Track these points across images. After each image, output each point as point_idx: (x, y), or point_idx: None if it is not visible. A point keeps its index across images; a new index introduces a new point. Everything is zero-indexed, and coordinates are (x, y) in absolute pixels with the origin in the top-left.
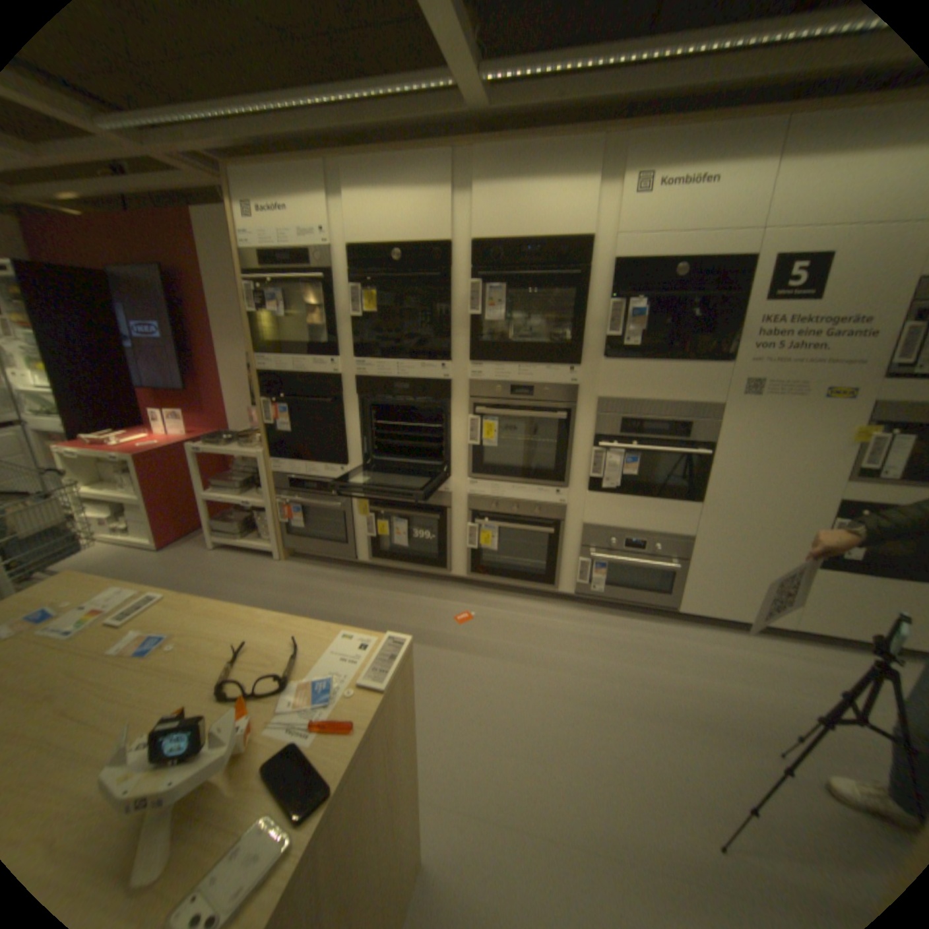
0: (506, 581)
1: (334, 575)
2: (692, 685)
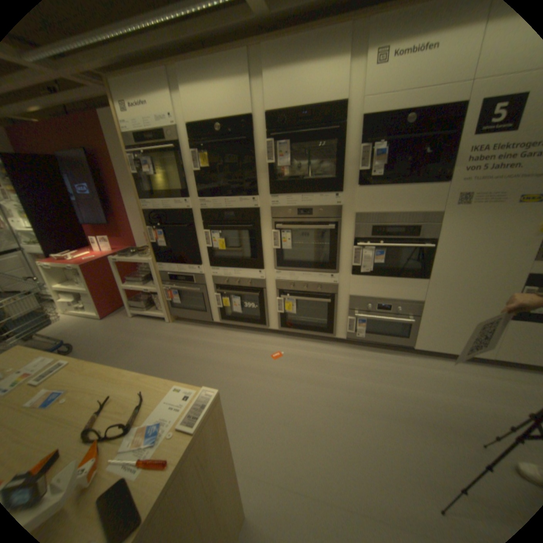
0: (302, 331)
1: (200, 330)
2: (423, 397)
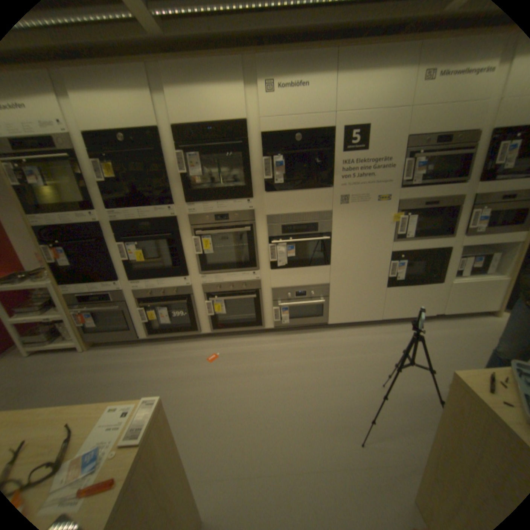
0: (234, 330)
1: (123, 352)
2: (339, 362)
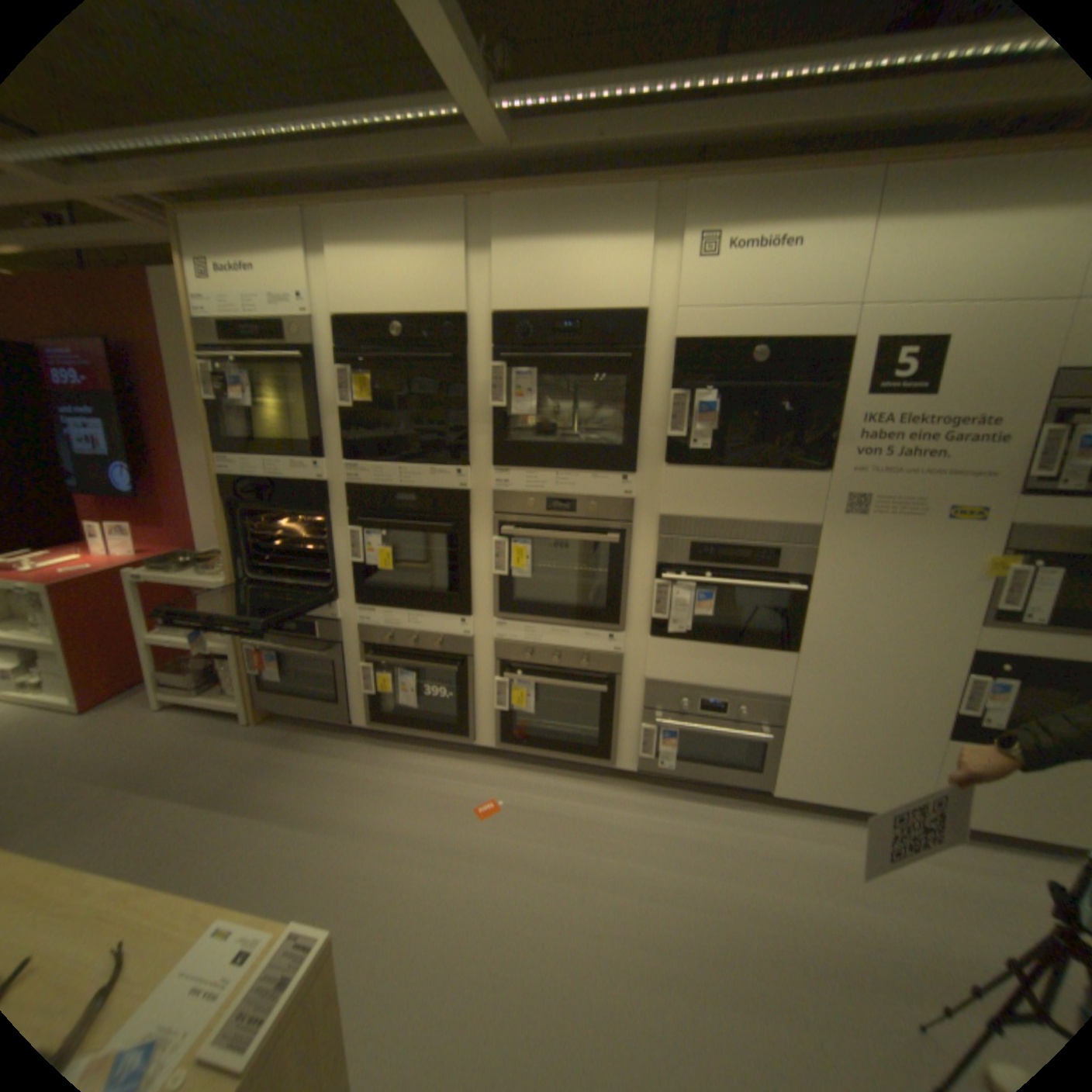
0: (547, 754)
1: (319, 745)
2: (794, 910)
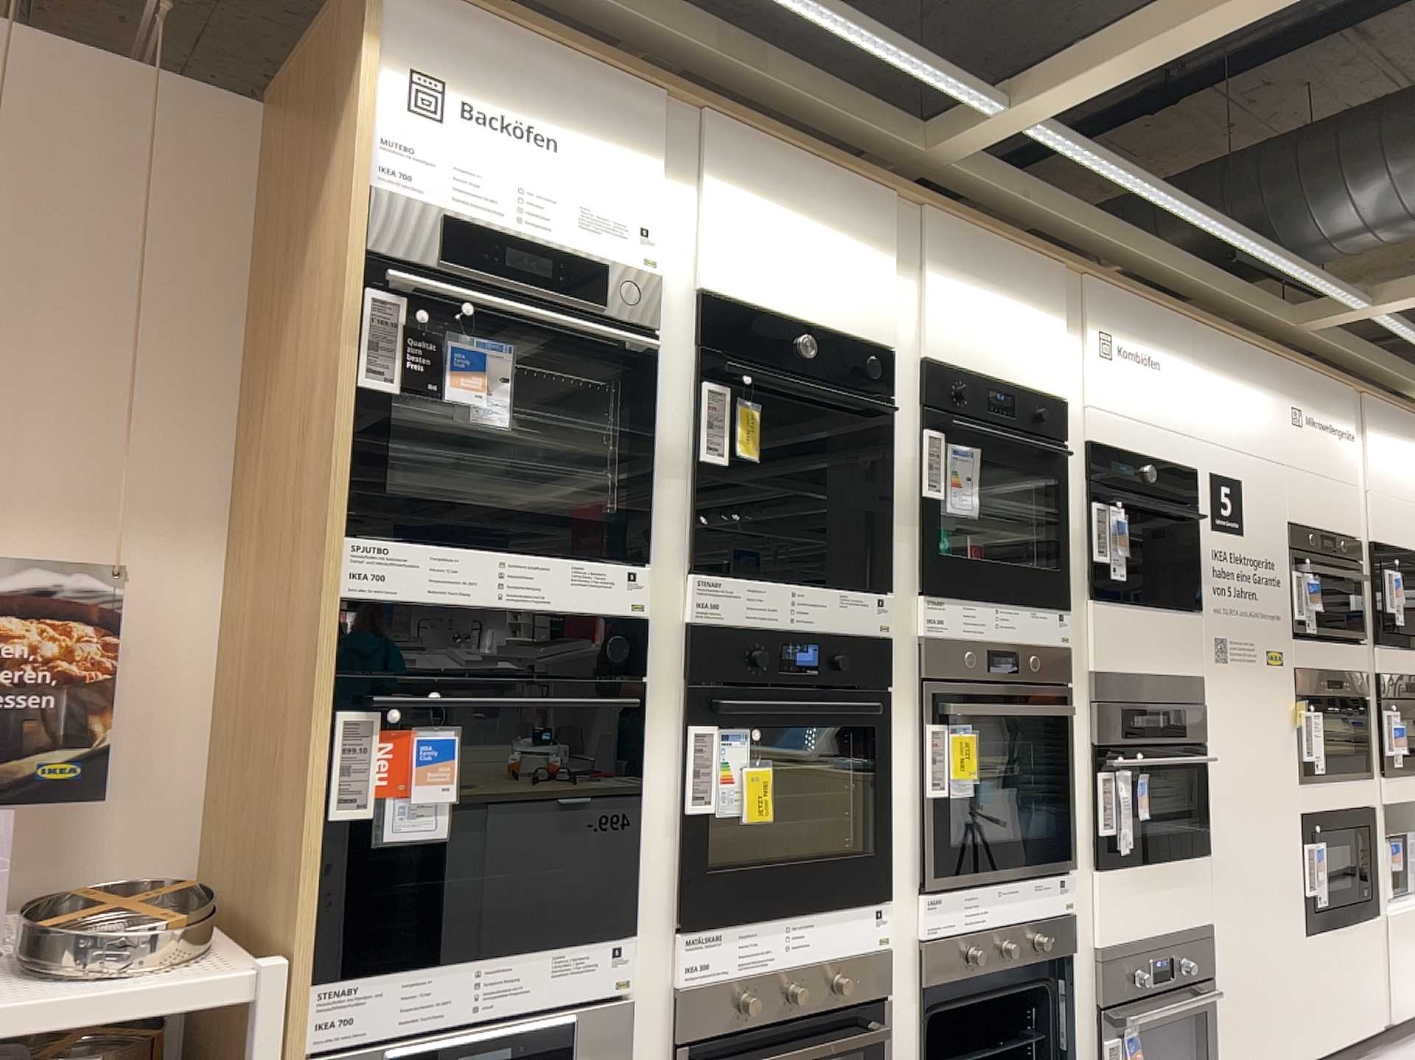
0: None
1: None
2: None
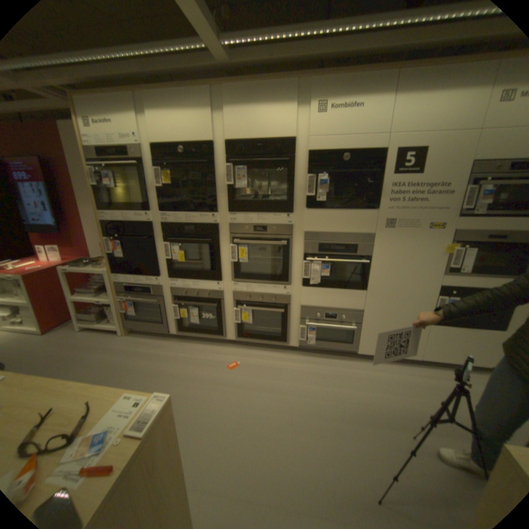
0: (258, 341)
1: (155, 343)
2: (365, 398)
